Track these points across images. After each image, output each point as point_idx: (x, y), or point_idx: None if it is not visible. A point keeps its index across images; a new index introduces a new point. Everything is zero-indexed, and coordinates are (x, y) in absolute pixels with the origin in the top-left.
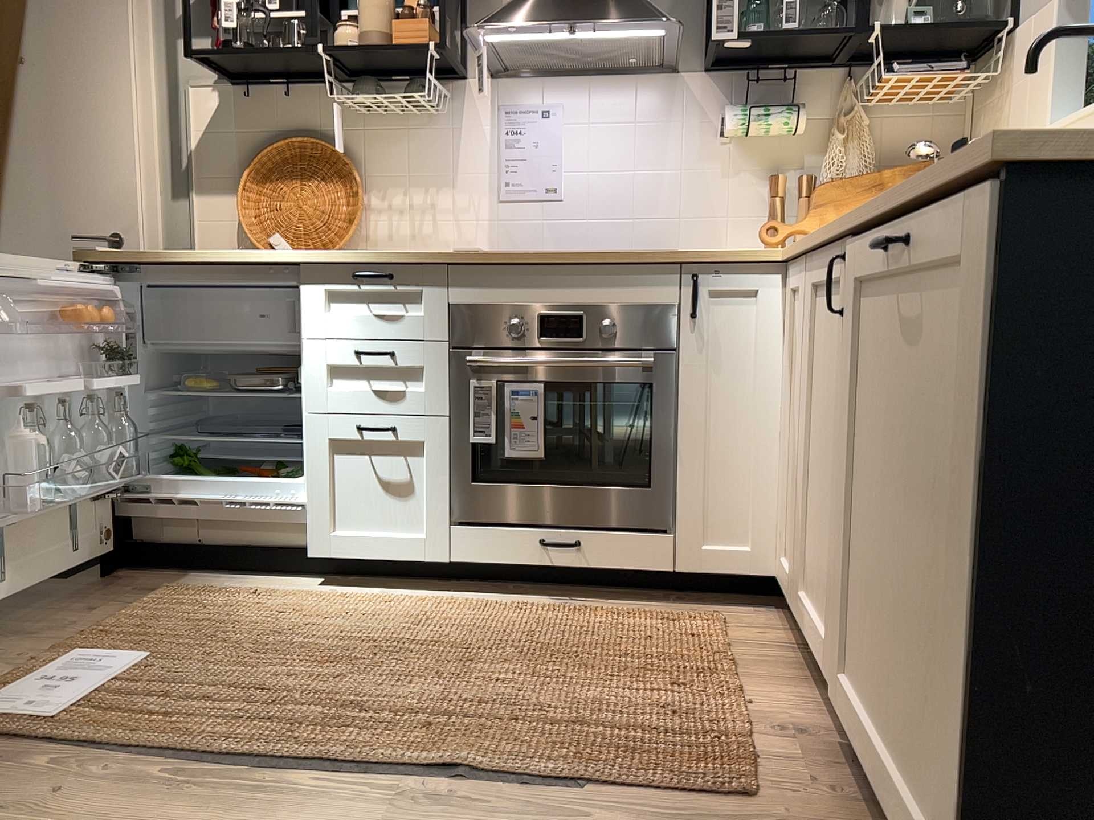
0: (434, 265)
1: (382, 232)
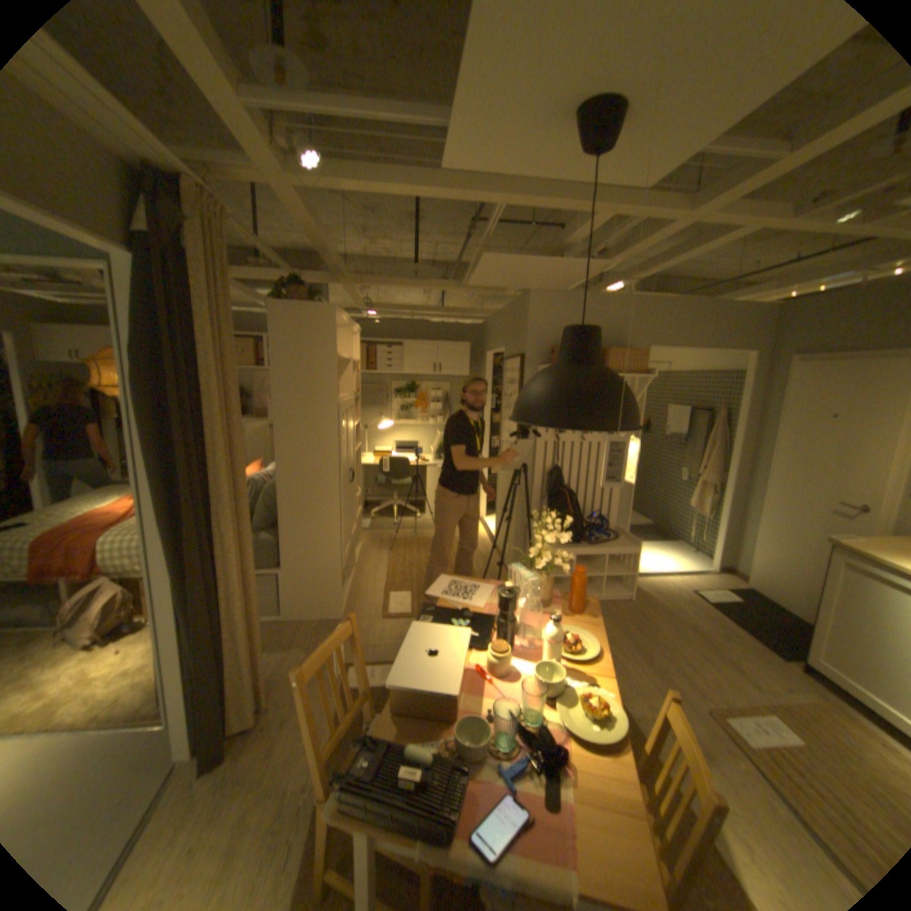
0: None
1: None
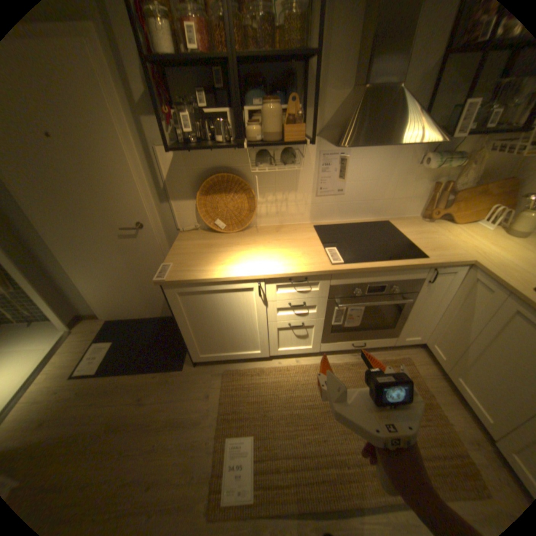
0: (326, 273)
1: (263, 211)
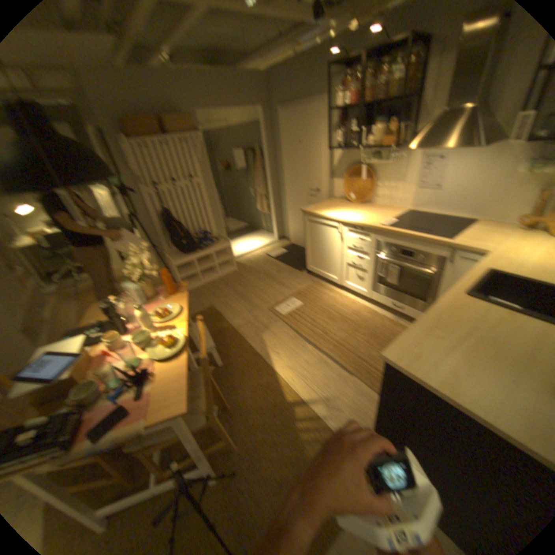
0: (374, 229)
1: (380, 194)
